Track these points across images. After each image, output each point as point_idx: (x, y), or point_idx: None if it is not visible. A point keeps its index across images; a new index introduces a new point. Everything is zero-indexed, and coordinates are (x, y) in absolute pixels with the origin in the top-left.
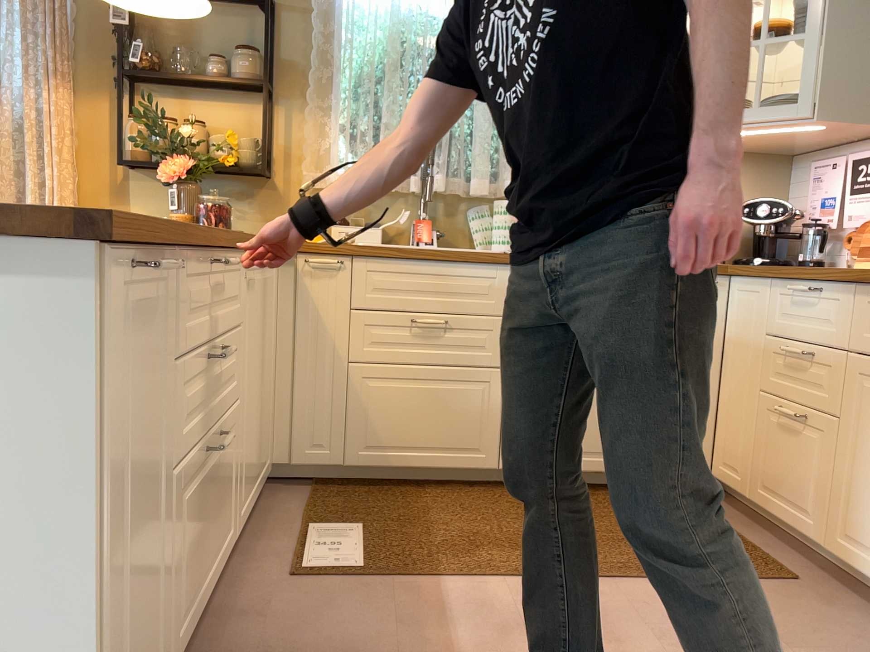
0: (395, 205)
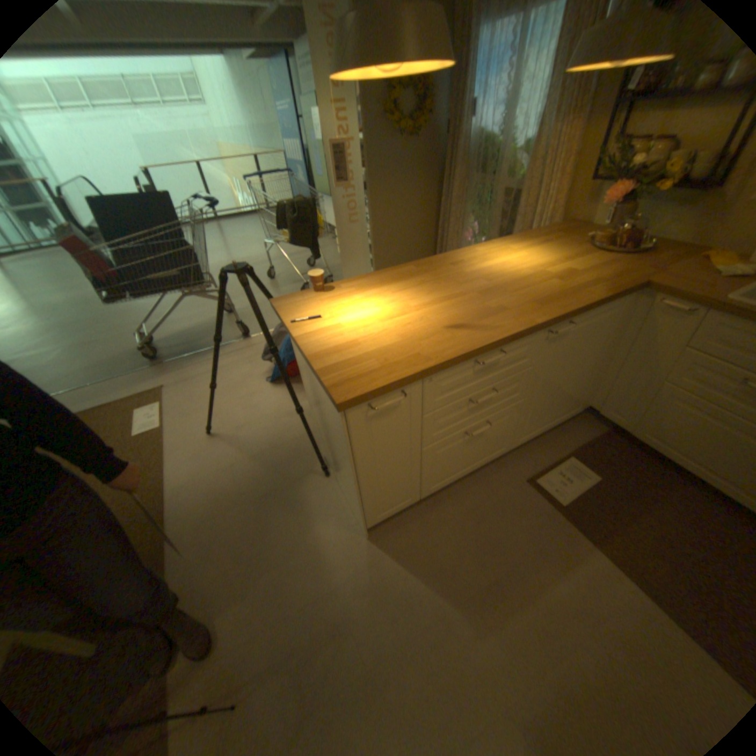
0: None
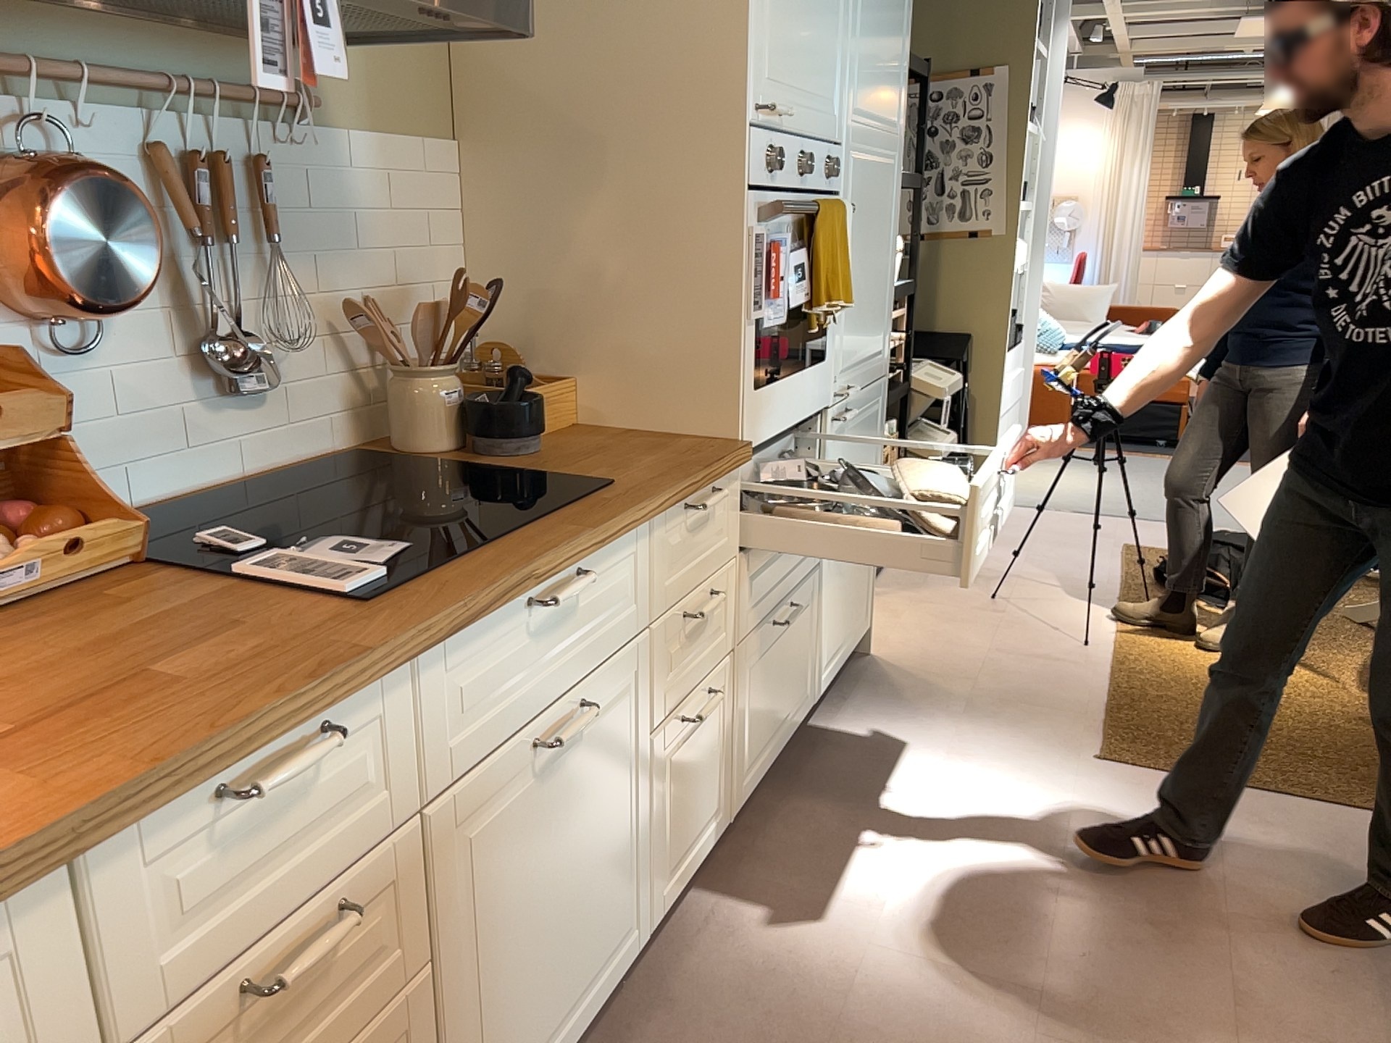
0: None
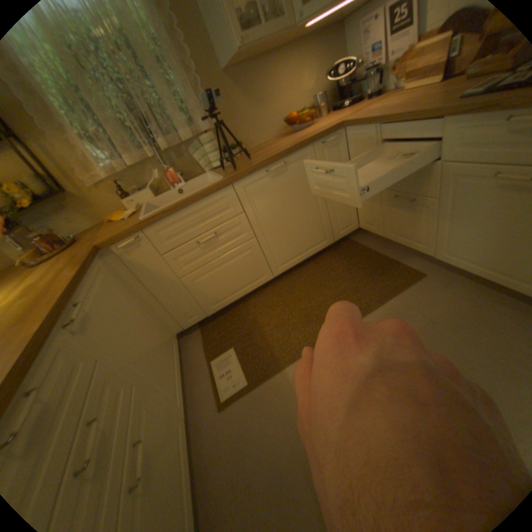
0: (147, 167)
